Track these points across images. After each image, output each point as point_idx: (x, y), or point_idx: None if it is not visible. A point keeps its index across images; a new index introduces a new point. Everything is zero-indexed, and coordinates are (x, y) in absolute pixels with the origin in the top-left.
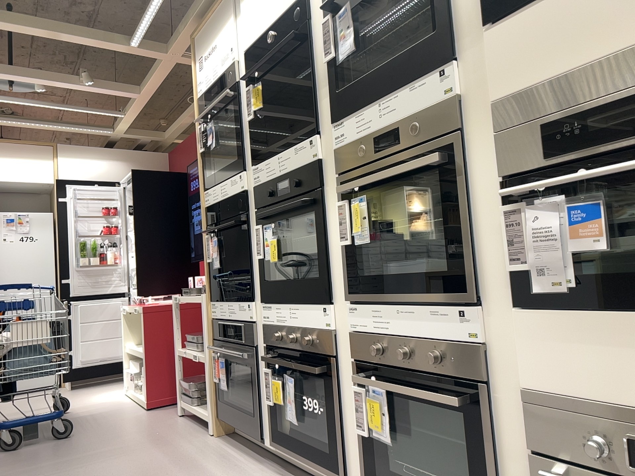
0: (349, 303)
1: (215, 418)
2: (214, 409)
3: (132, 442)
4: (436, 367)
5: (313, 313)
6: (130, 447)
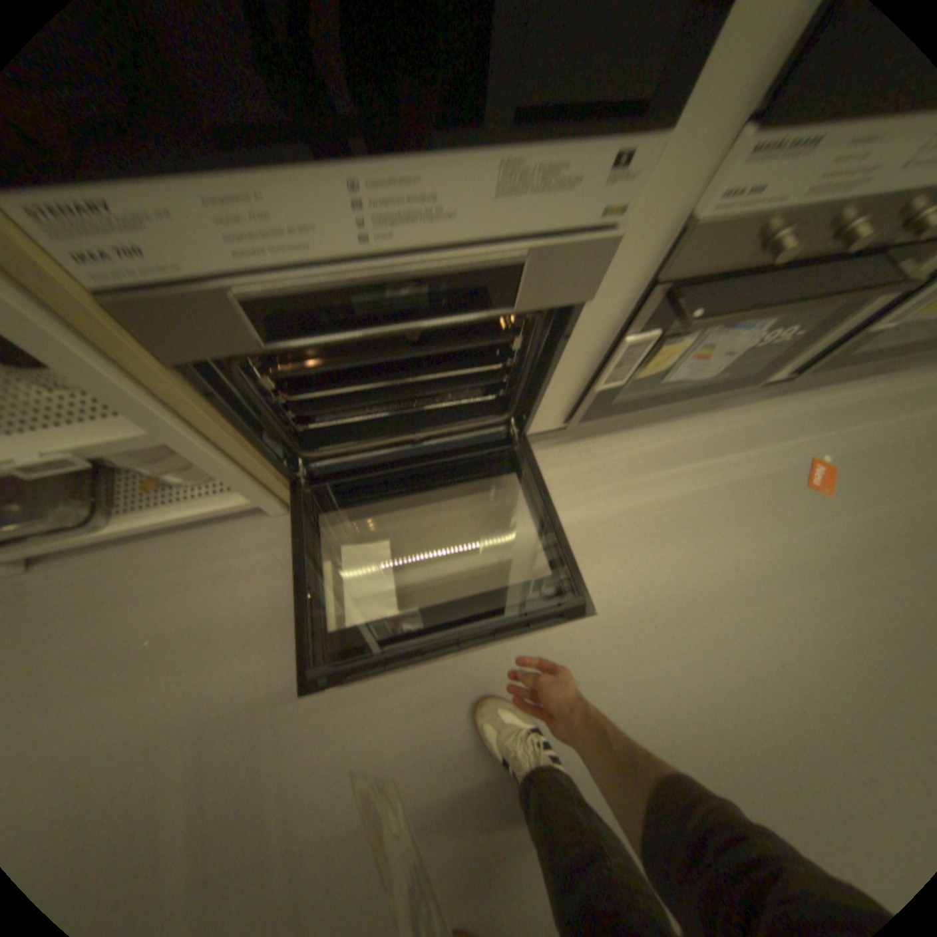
0: None
1: (287, 488)
2: (279, 481)
3: (166, 716)
4: None
5: None
6: (214, 719)
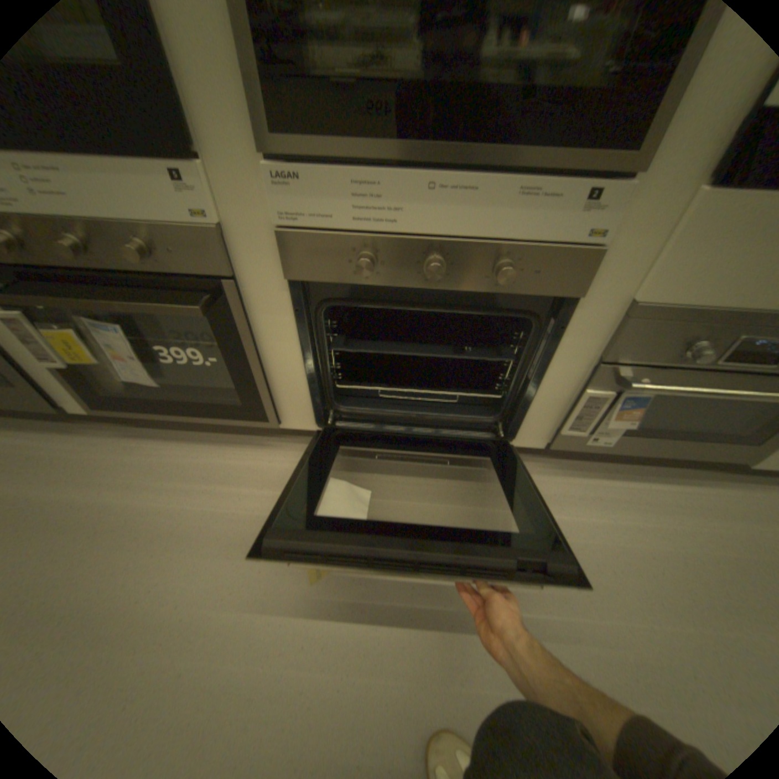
0: (263, 157)
1: None
2: None
3: None
4: (510, 286)
5: (128, 181)
6: None
